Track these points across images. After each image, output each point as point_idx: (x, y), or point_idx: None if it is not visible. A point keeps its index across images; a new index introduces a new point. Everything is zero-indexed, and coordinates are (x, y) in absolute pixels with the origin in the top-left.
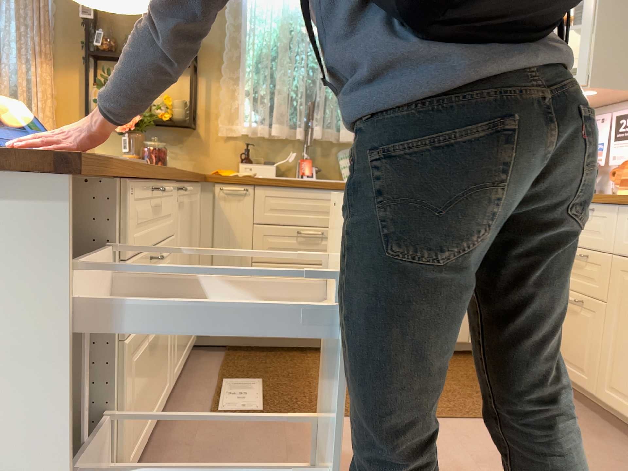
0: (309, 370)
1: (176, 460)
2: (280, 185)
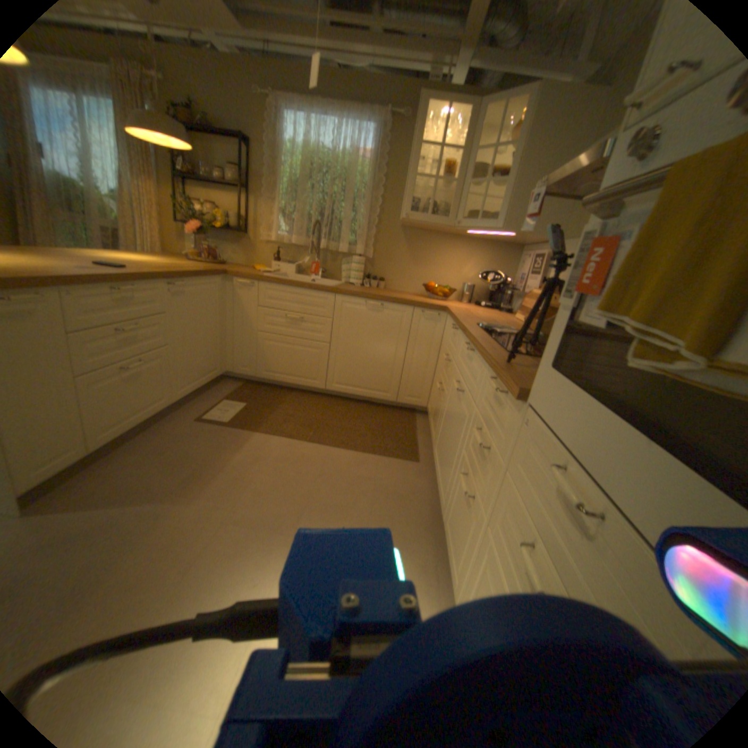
0: (282, 403)
1: (155, 441)
2: (274, 283)
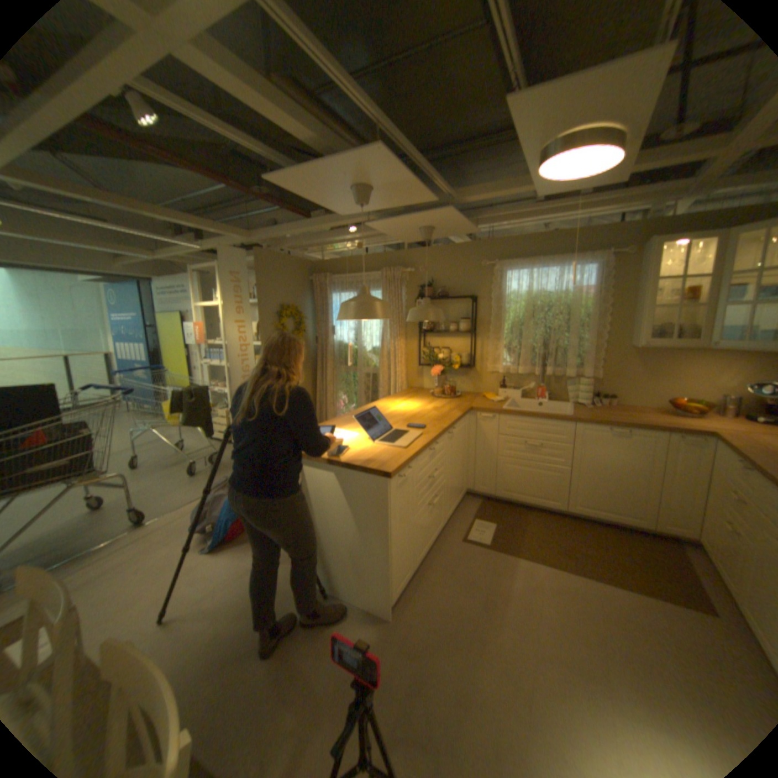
0: (528, 525)
1: (443, 561)
2: (514, 415)
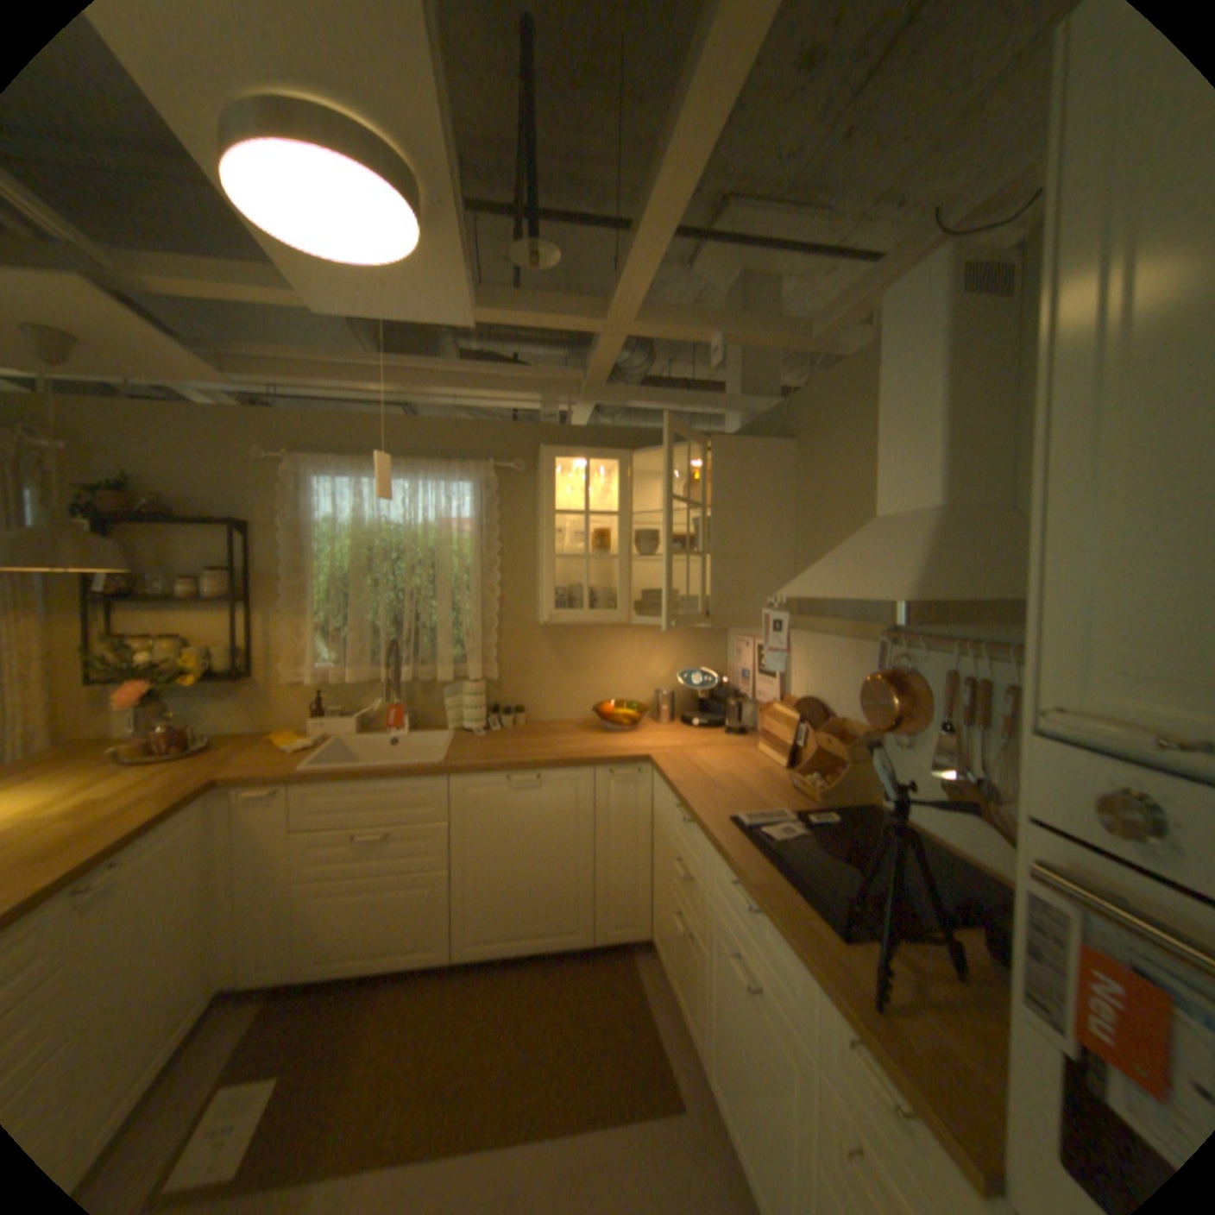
0: (364, 1037)
1: None
2: (322, 782)
